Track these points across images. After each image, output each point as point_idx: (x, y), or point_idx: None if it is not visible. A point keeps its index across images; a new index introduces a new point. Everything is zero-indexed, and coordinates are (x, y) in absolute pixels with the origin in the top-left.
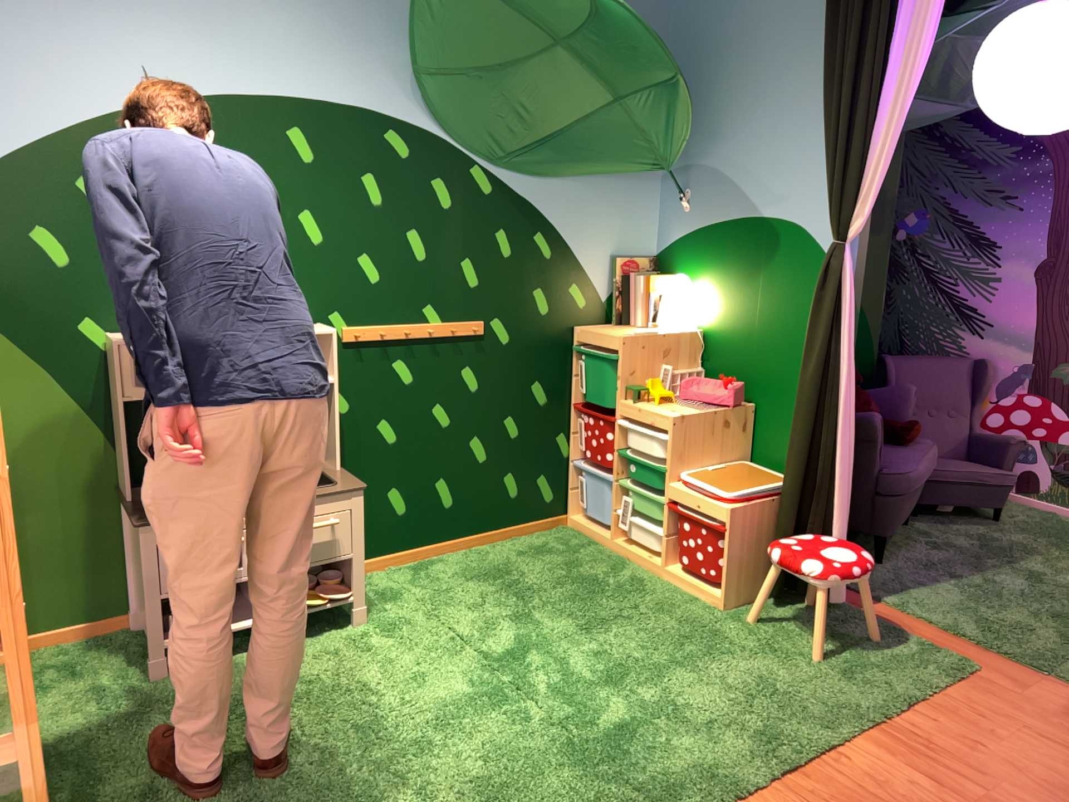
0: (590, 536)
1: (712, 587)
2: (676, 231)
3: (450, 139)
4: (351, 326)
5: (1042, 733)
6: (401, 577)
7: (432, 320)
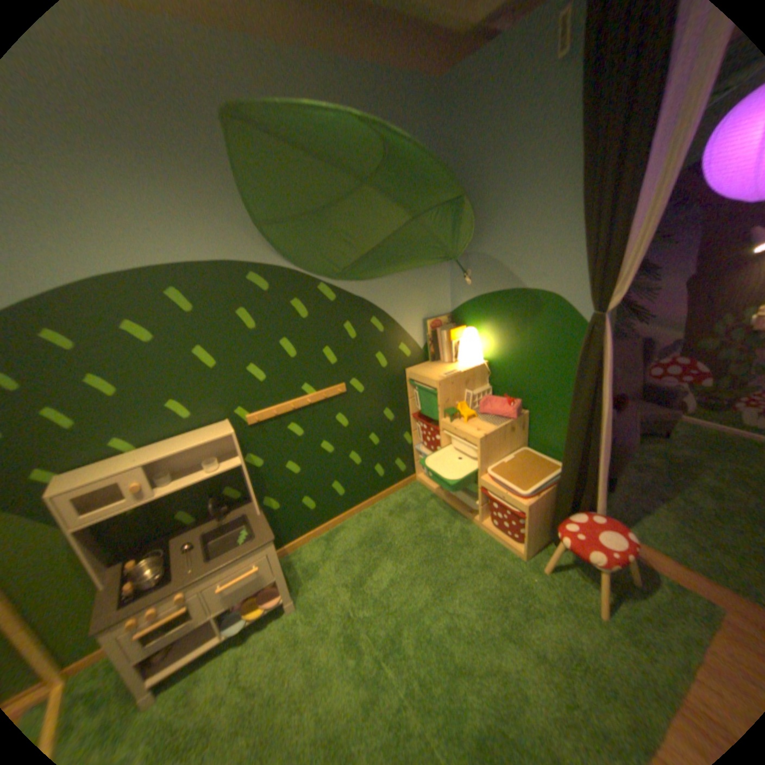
0: (430, 489)
1: (515, 542)
2: (462, 297)
3: (298, 270)
4: (253, 414)
5: None
6: (318, 548)
7: (310, 393)
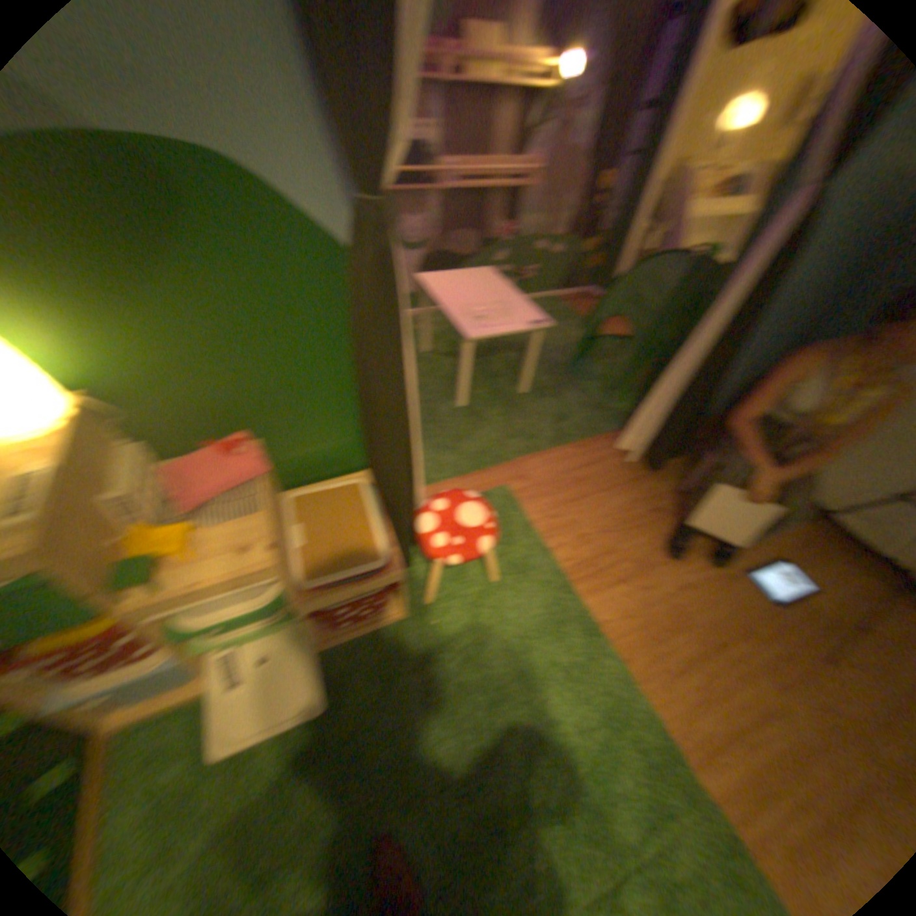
0: (175, 704)
1: (381, 611)
2: None
3: None
4: None
5: (572, 499)
6: None
7: None
